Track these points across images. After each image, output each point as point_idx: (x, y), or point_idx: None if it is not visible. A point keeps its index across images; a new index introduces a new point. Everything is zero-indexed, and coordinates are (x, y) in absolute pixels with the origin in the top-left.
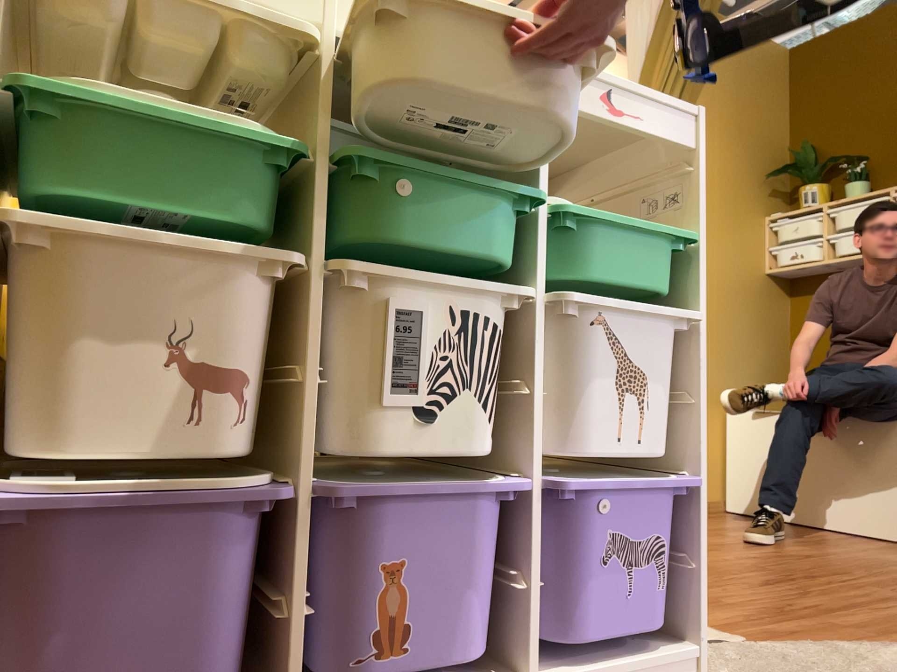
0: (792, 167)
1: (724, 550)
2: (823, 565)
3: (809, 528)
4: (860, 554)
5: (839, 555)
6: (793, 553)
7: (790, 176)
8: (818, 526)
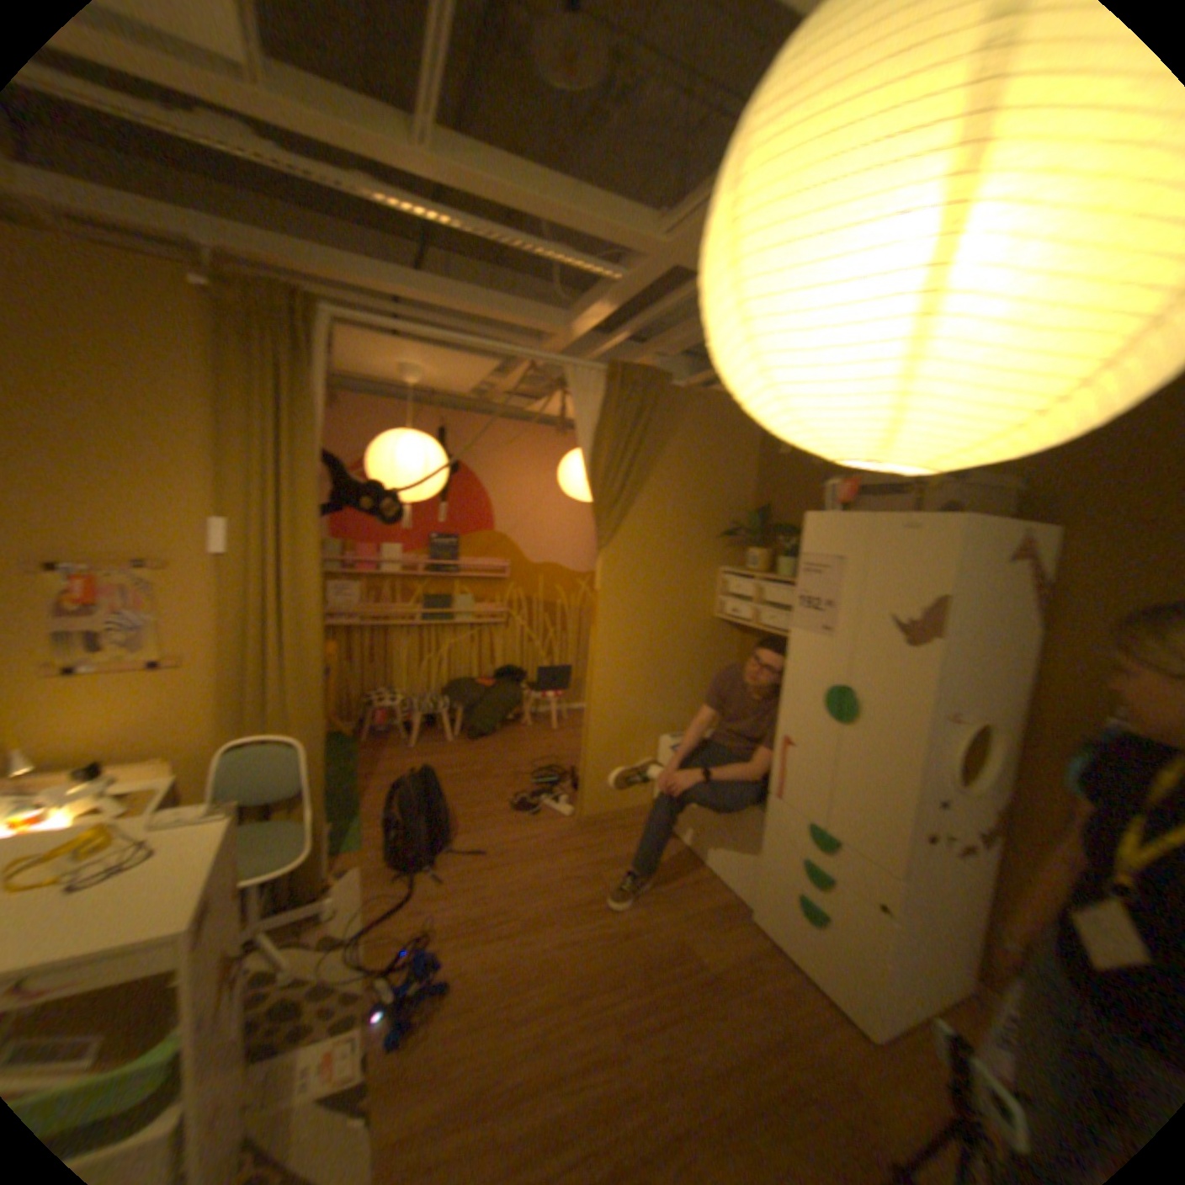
0: (749, 531)
1: (563, 930)
2: (616, 974)
3: (689, 864)
4: (675, 941)
5: (653, 945)
6: (615, 941)
7: (746, 538)
8: (699, 862)
